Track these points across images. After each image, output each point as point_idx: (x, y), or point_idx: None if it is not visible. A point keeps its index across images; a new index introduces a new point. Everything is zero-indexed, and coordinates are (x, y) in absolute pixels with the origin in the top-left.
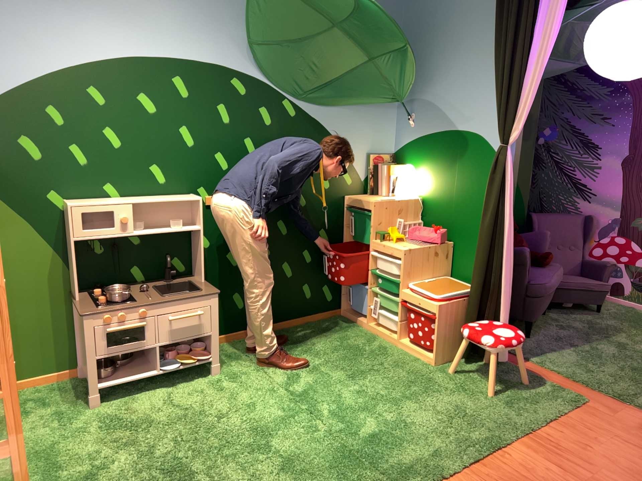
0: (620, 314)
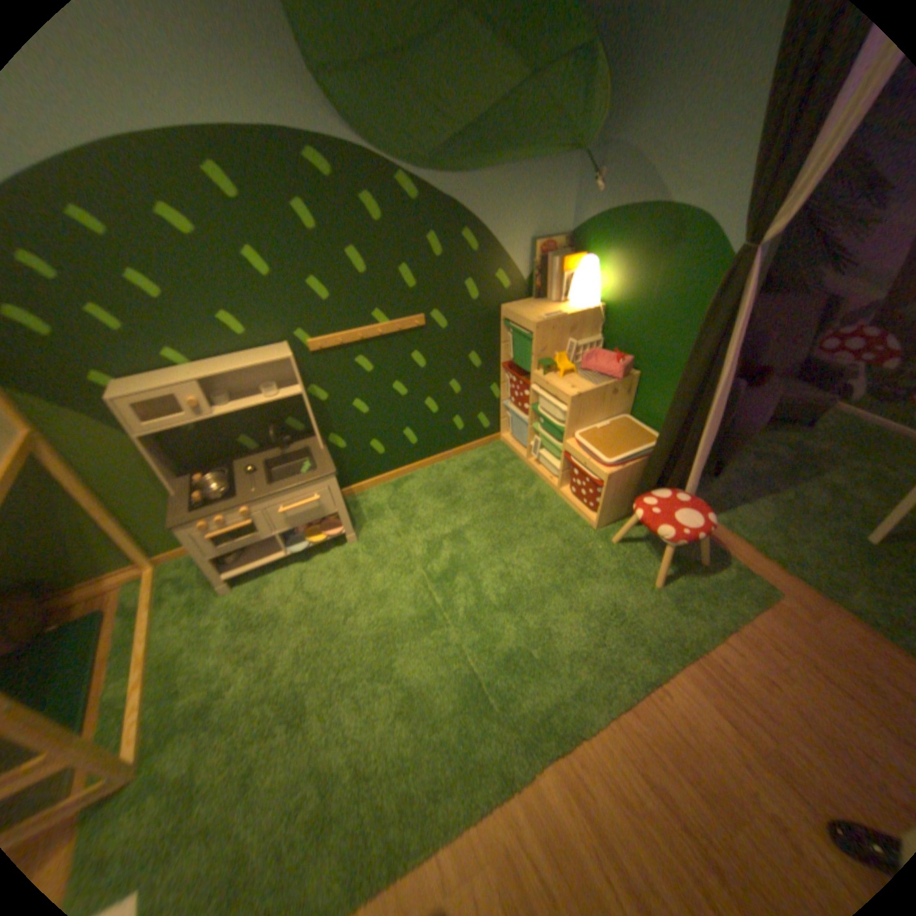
0: (840, 431)
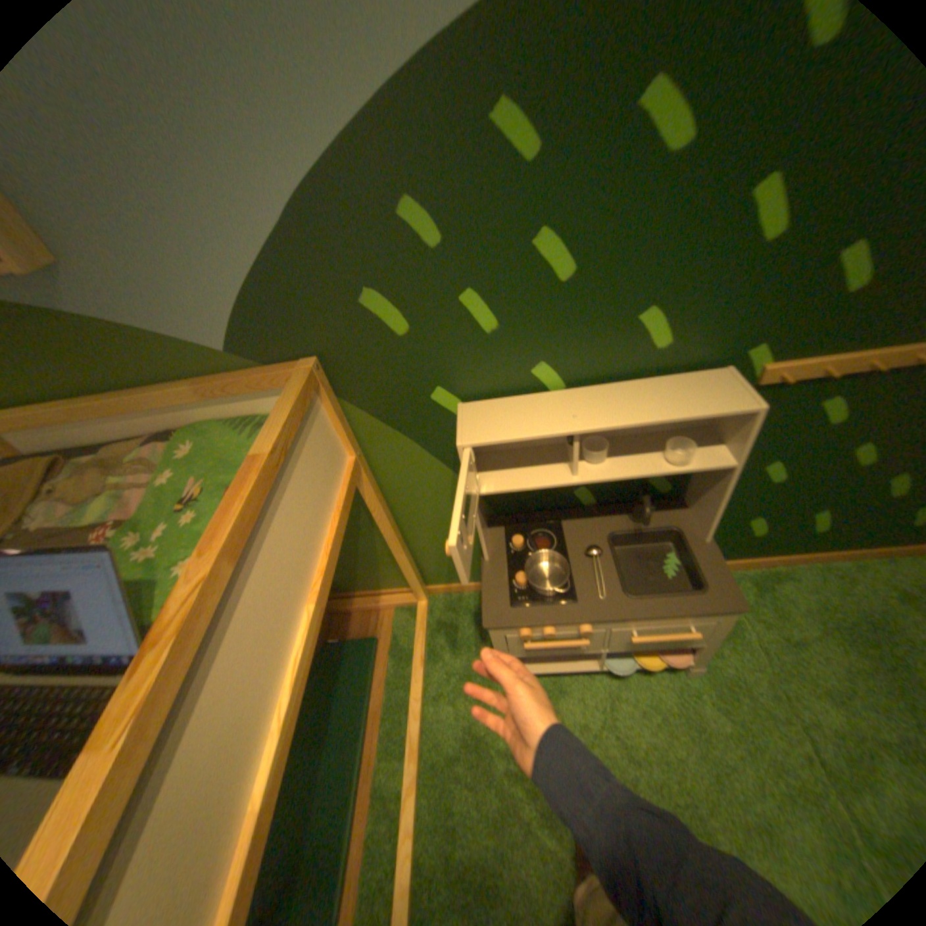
0: None
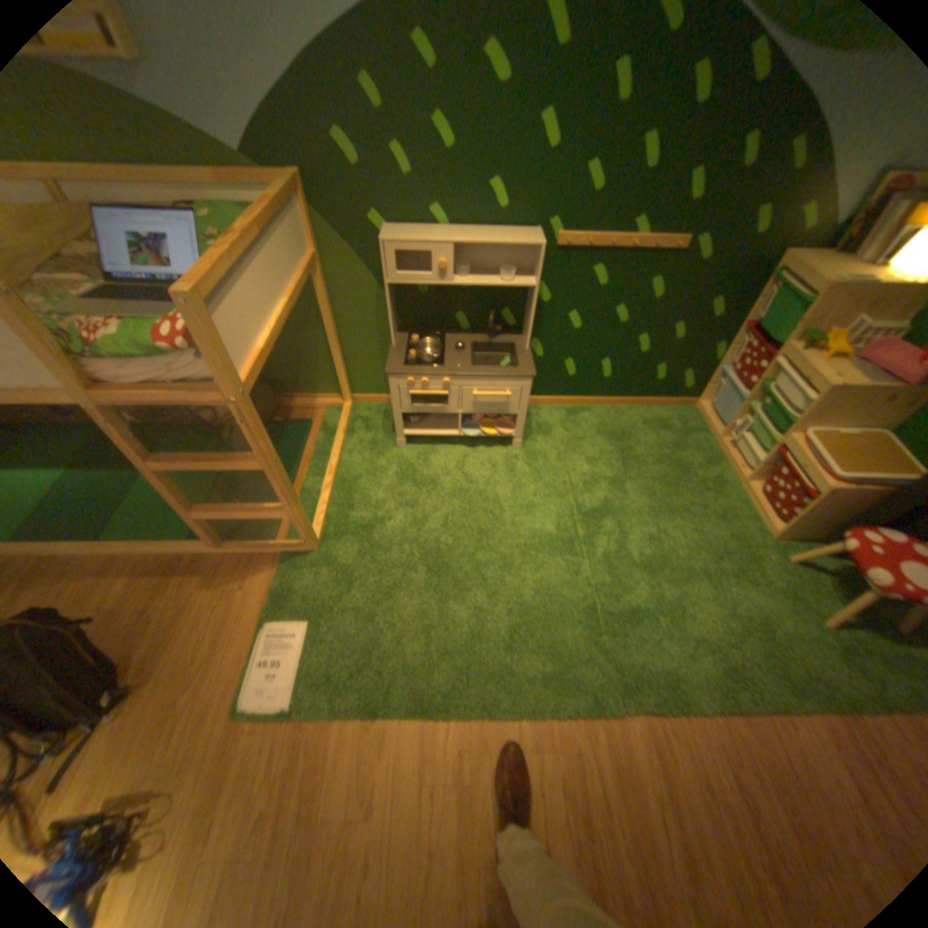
0: None
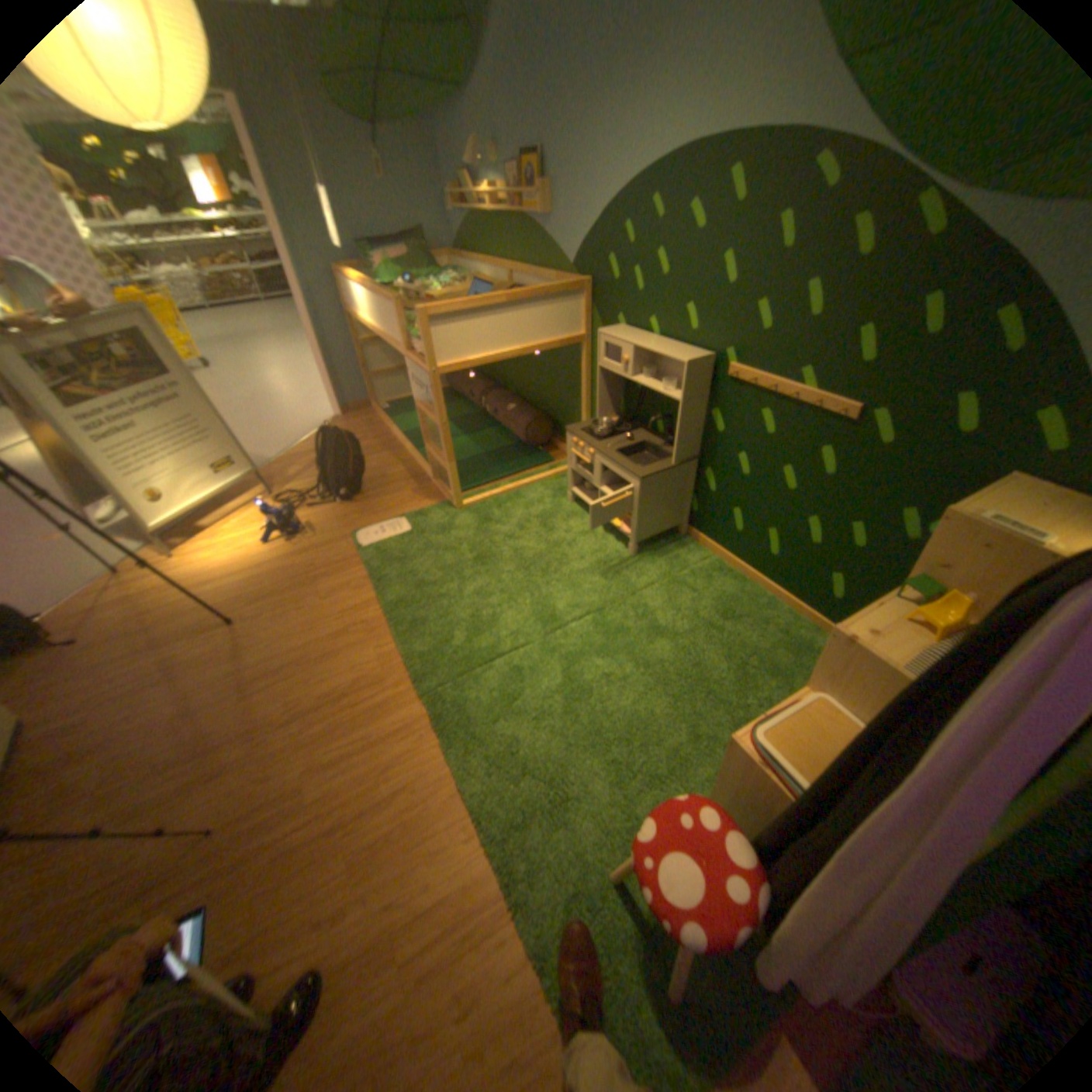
0: None
